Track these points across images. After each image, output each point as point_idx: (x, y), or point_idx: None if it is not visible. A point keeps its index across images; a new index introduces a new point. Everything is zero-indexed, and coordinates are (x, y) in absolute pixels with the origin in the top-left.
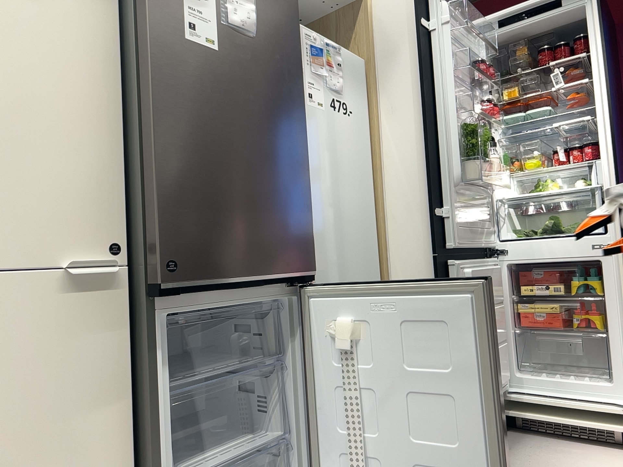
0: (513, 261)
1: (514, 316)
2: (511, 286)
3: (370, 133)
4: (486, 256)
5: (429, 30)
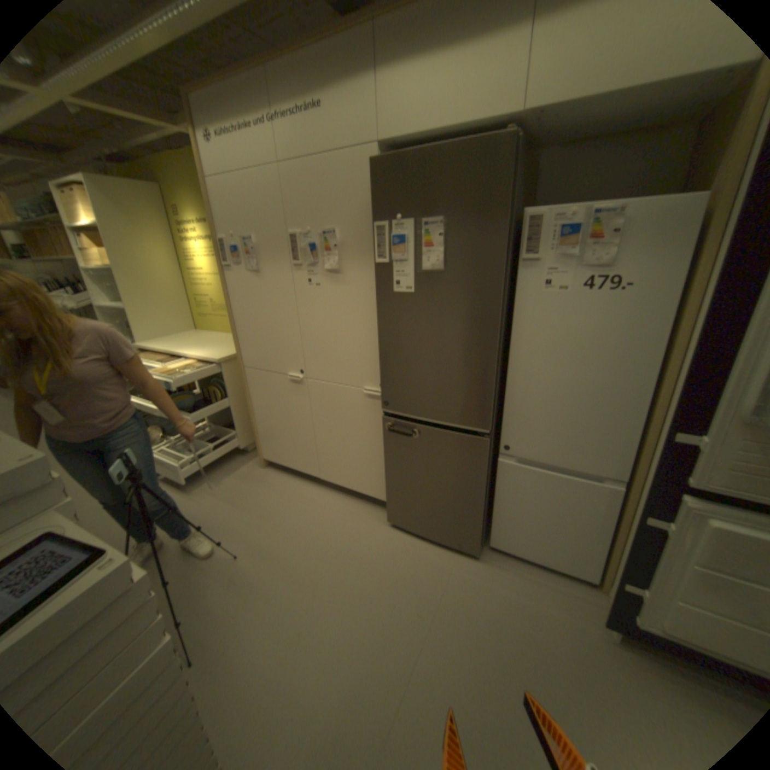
0: None
1: None
2: None
3: (688, 299)
4: None
5: None
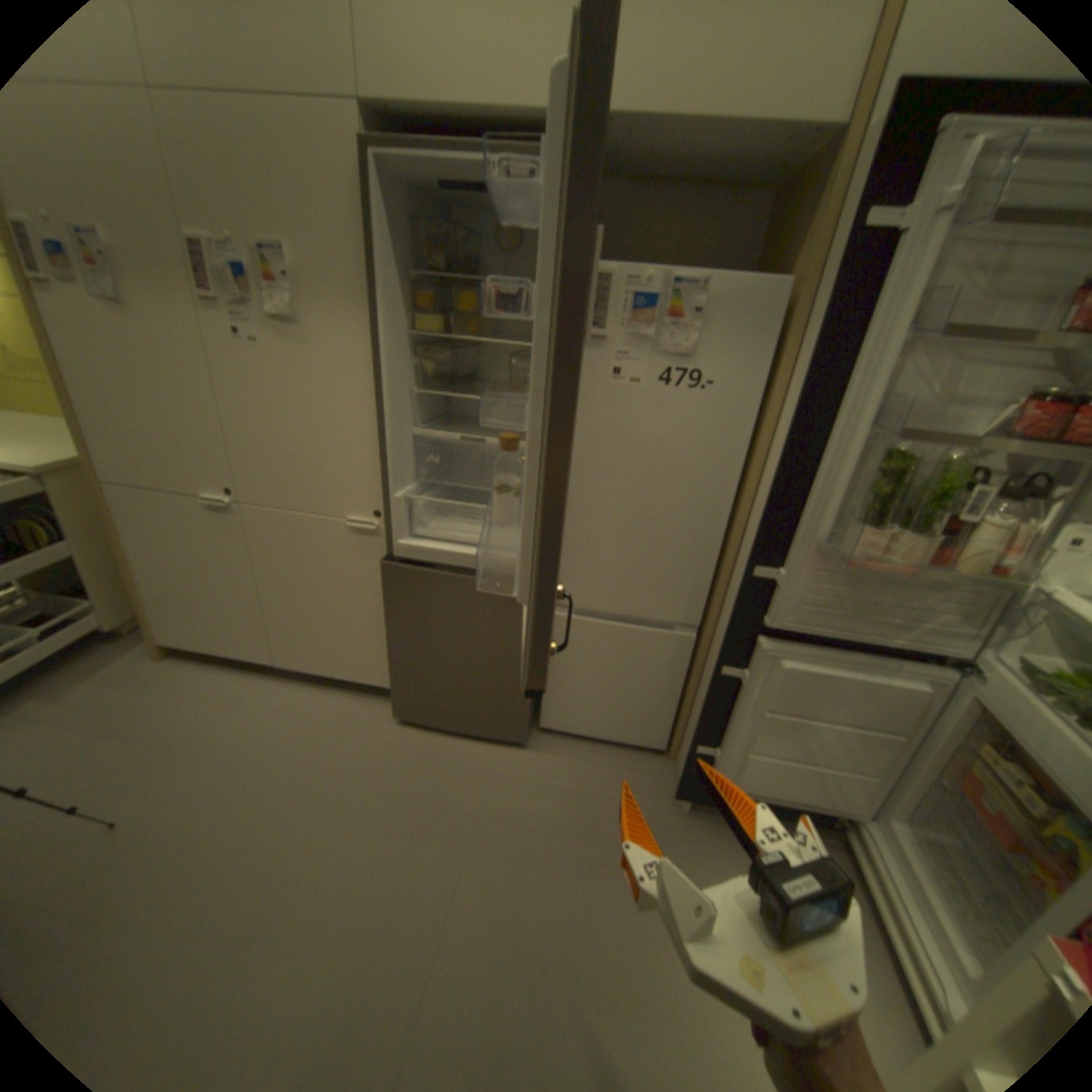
0: (984, 700)
1: (947, 765)
2: (972, 729)
3: (766, 407)
4: (935, 661)
5: (896, 231)
